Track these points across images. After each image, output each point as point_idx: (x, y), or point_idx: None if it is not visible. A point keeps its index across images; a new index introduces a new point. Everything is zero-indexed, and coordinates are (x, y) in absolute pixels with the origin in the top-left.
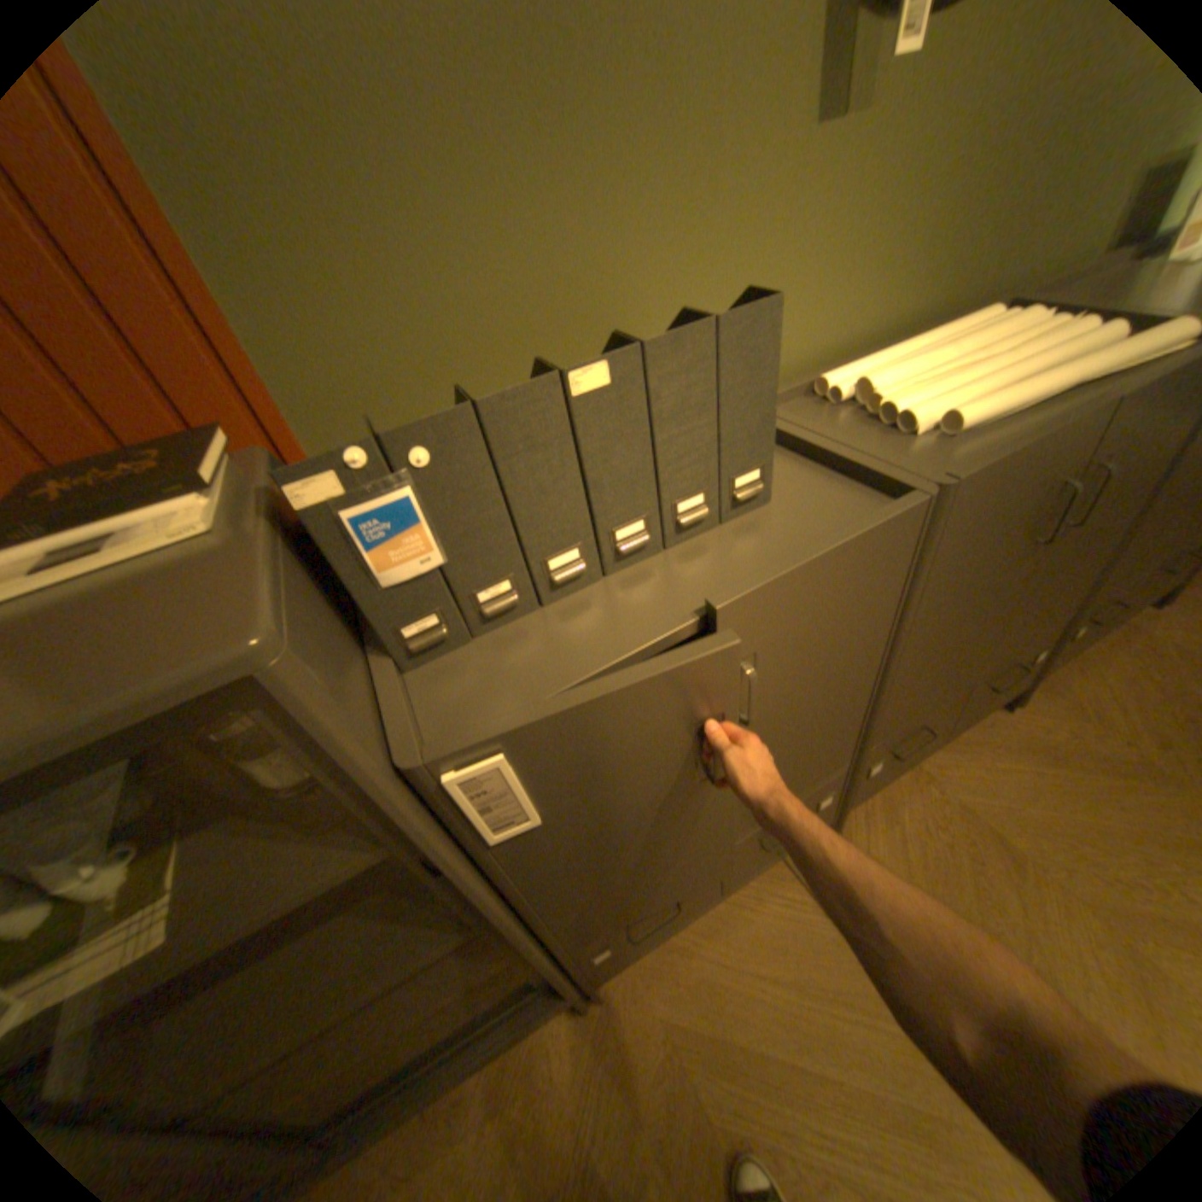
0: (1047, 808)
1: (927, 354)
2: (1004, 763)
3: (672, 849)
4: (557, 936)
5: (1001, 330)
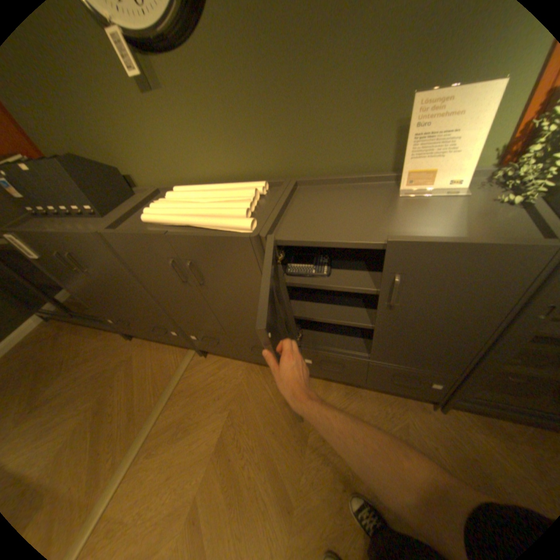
0: (256, 408)
1: (191, 192)
2: (268, 387)
3: (103, 301)
4: (83, 301)
5: (224, 194)
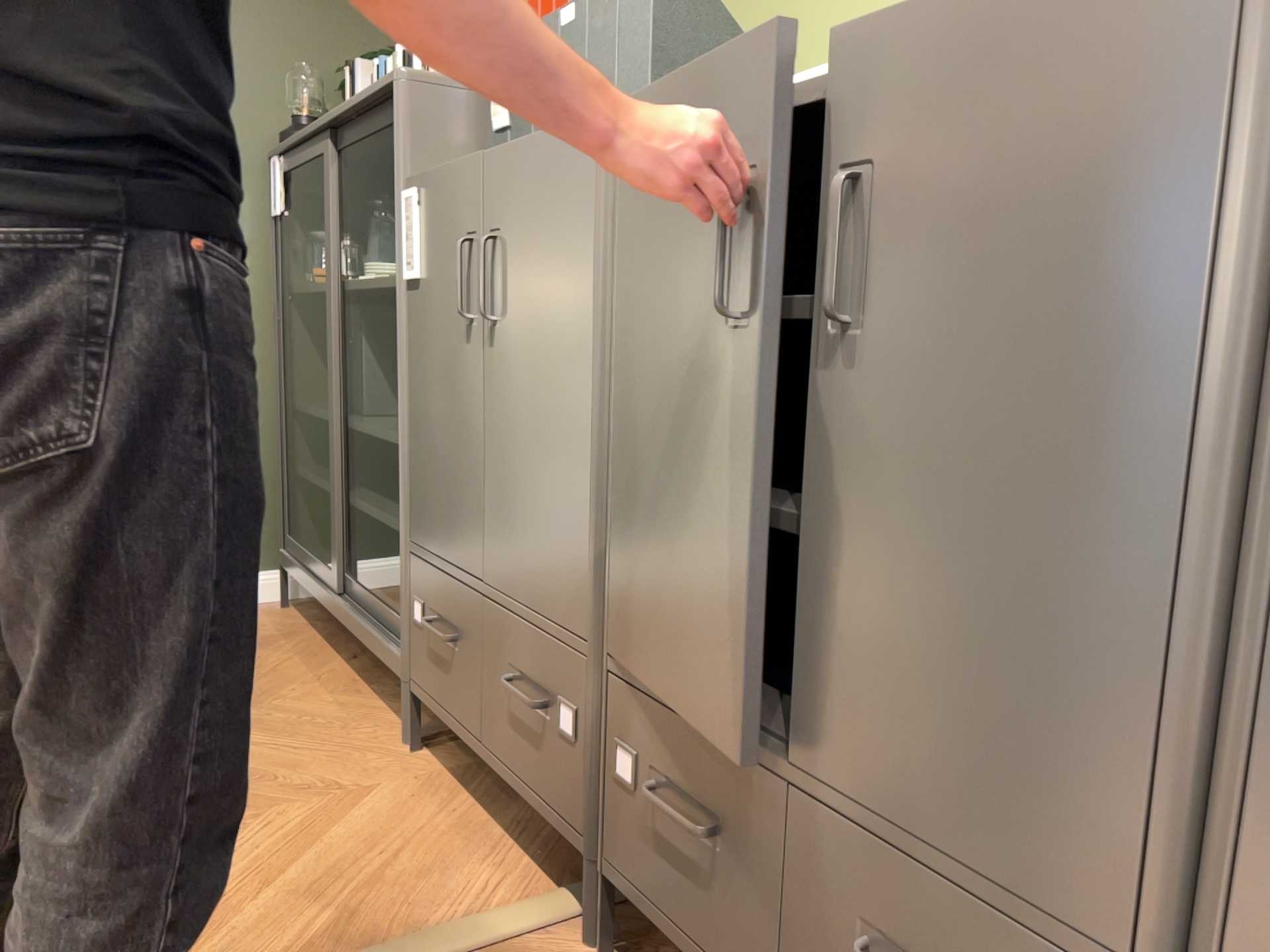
0: None
1: None
2: None
3: (456, 486)
4: (408, 491)
5: None
